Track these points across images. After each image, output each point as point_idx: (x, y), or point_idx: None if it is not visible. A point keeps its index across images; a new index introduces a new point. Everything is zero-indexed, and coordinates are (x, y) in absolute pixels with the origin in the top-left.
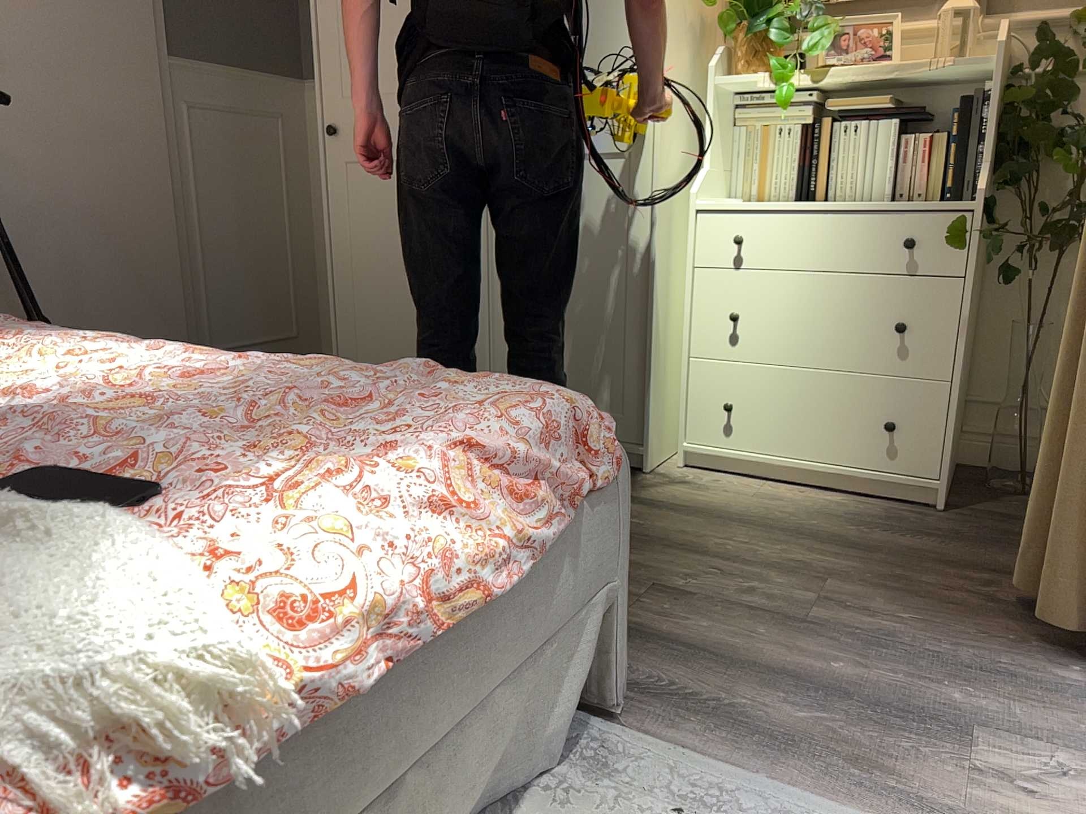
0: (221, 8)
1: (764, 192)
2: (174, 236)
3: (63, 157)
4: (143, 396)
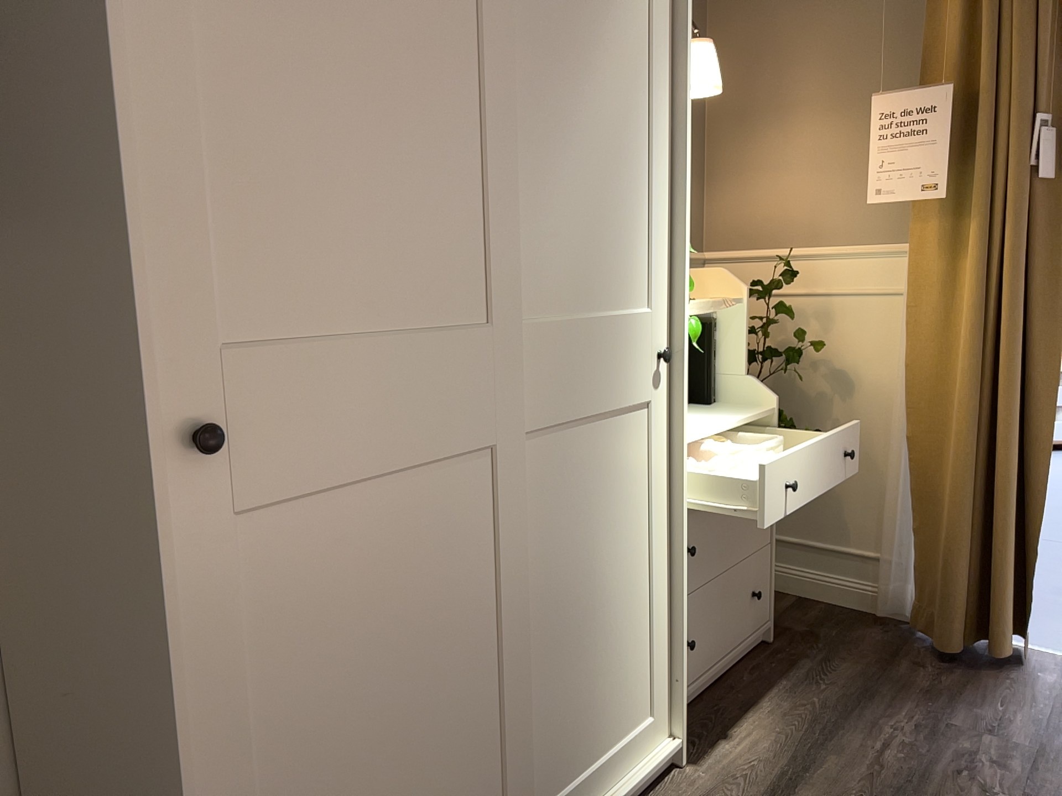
0: None
1: None
2: None
3: None
4: None
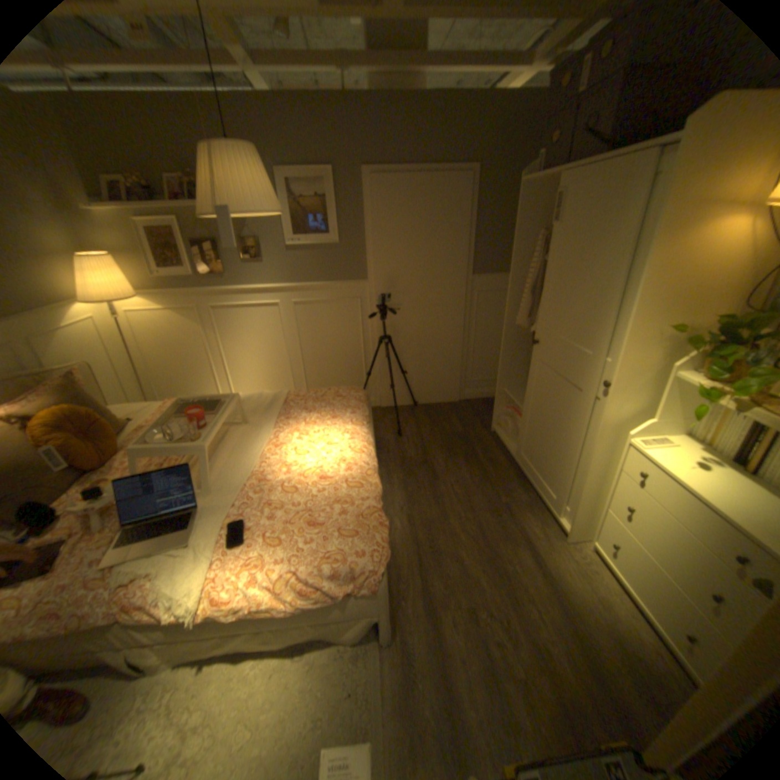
0: (500, 248)
1: (715, 441)
2: (460, 342)
3: (422, 318)
4: (311, 479)
